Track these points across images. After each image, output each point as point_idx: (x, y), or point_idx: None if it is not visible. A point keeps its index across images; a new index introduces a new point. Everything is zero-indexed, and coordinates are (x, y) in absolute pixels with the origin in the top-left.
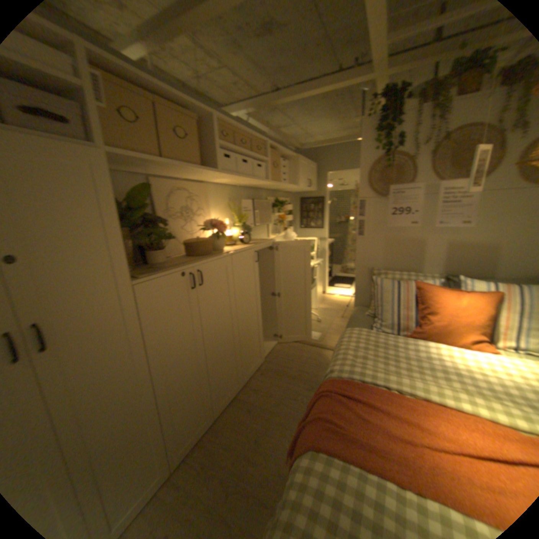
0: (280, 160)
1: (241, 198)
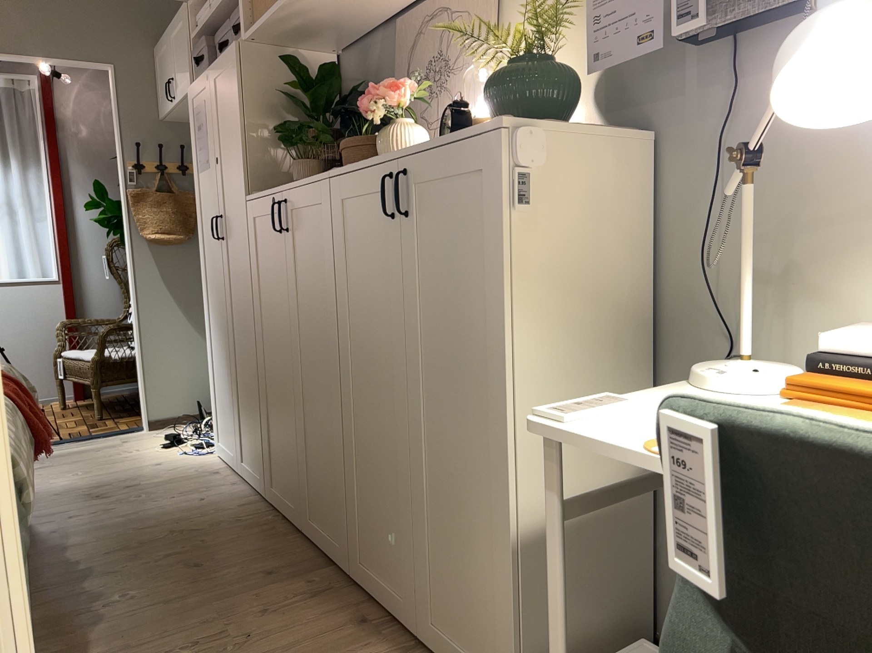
0: None
1: None
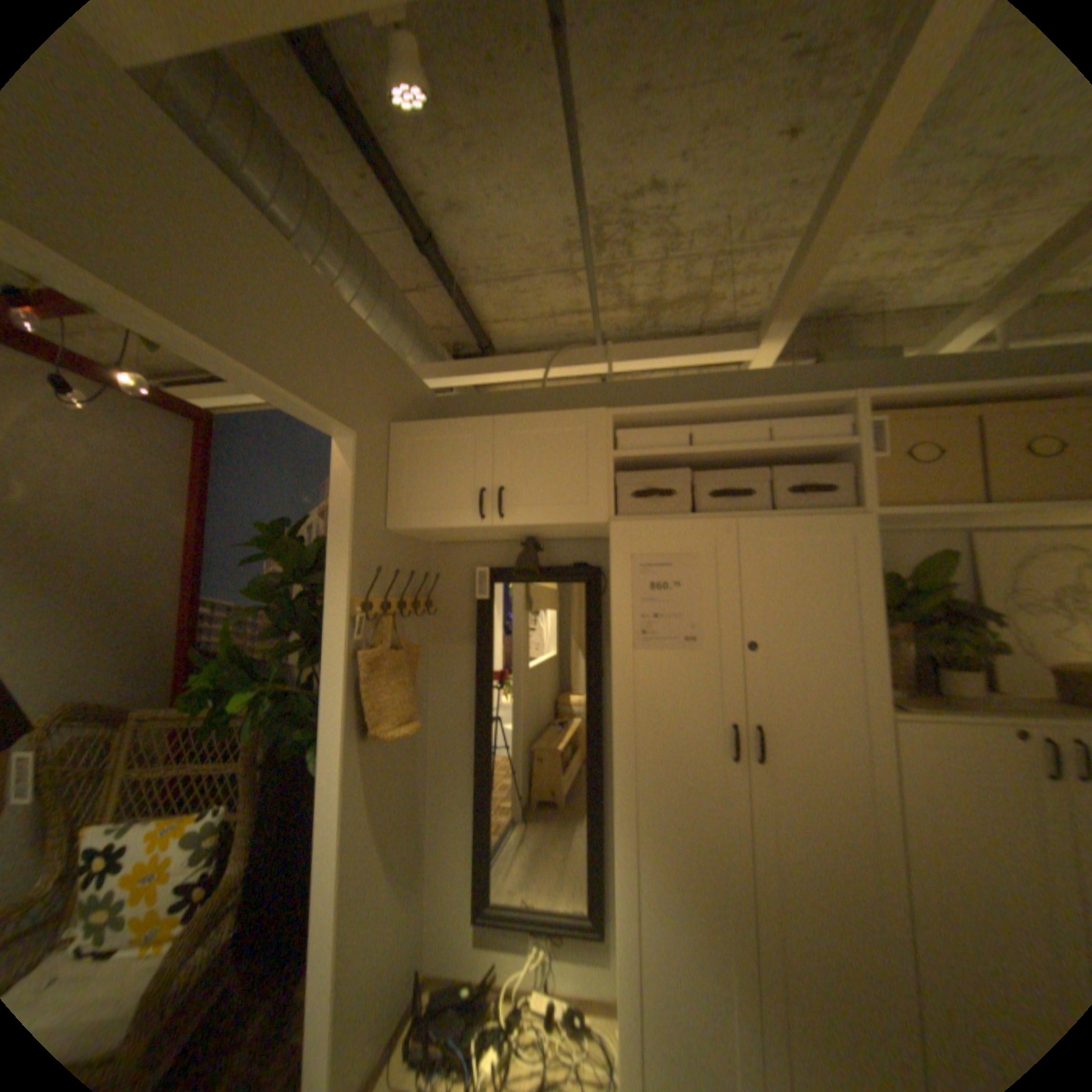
0: None
1: None
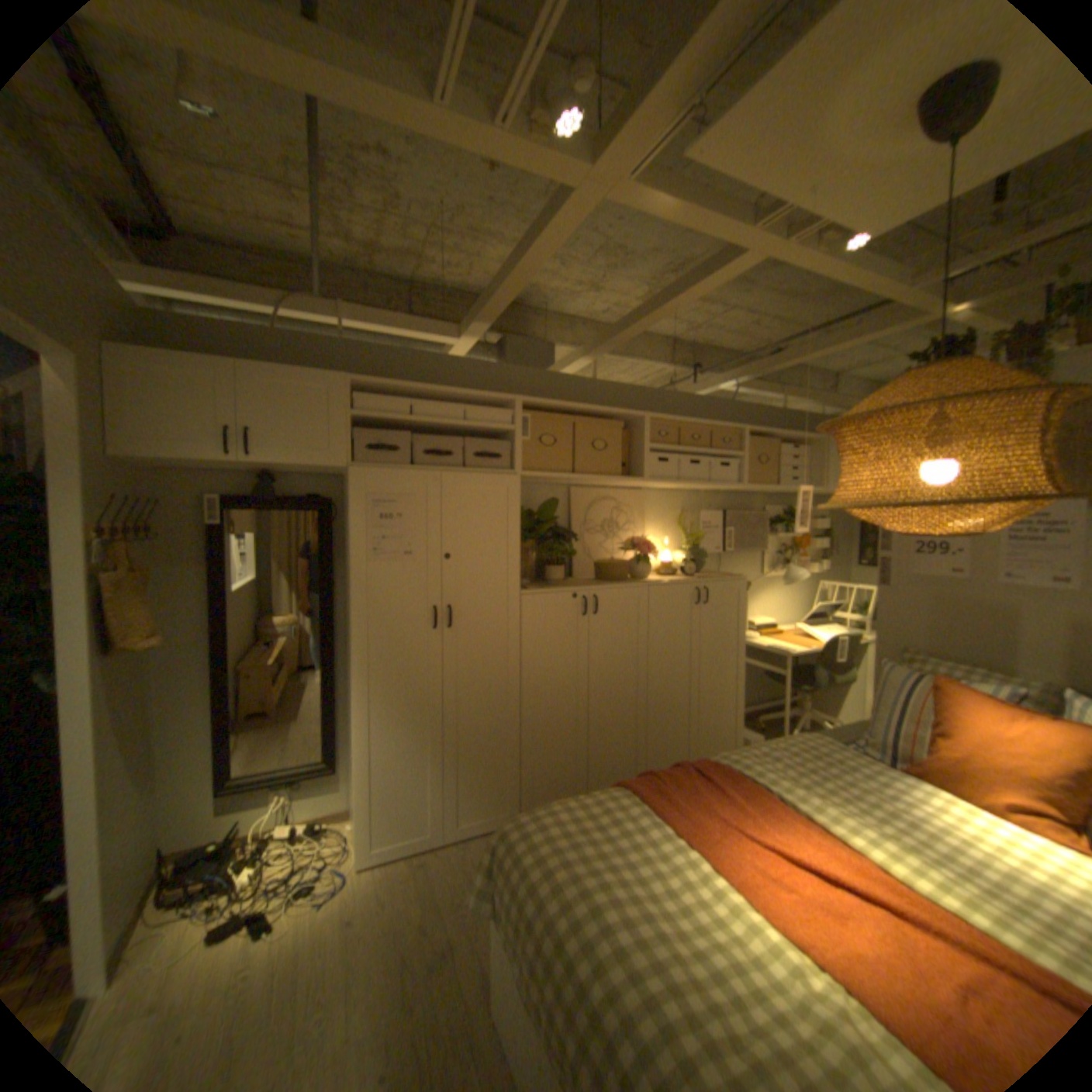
0: (782, 449)
1: (704, 509)
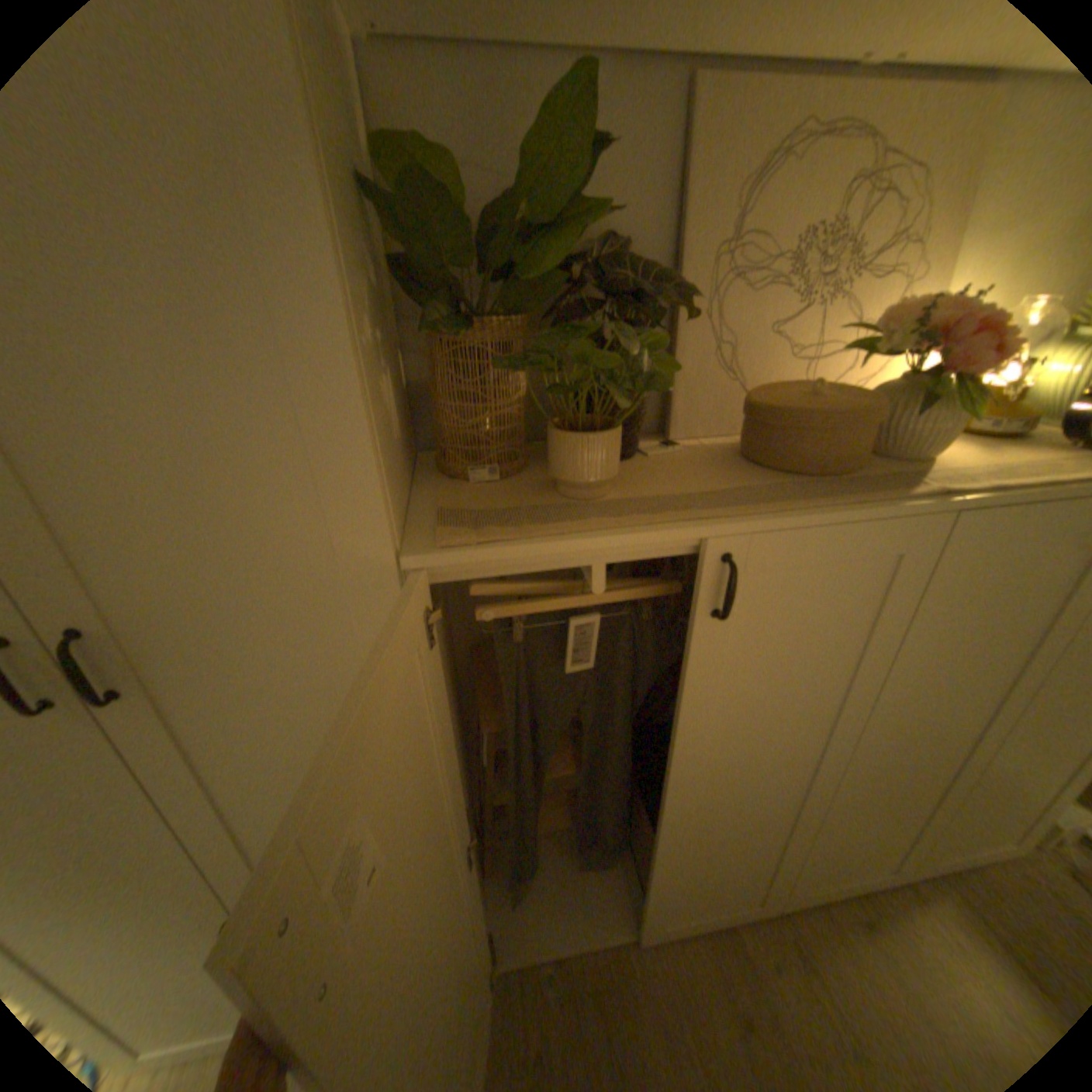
0: None
1: None
